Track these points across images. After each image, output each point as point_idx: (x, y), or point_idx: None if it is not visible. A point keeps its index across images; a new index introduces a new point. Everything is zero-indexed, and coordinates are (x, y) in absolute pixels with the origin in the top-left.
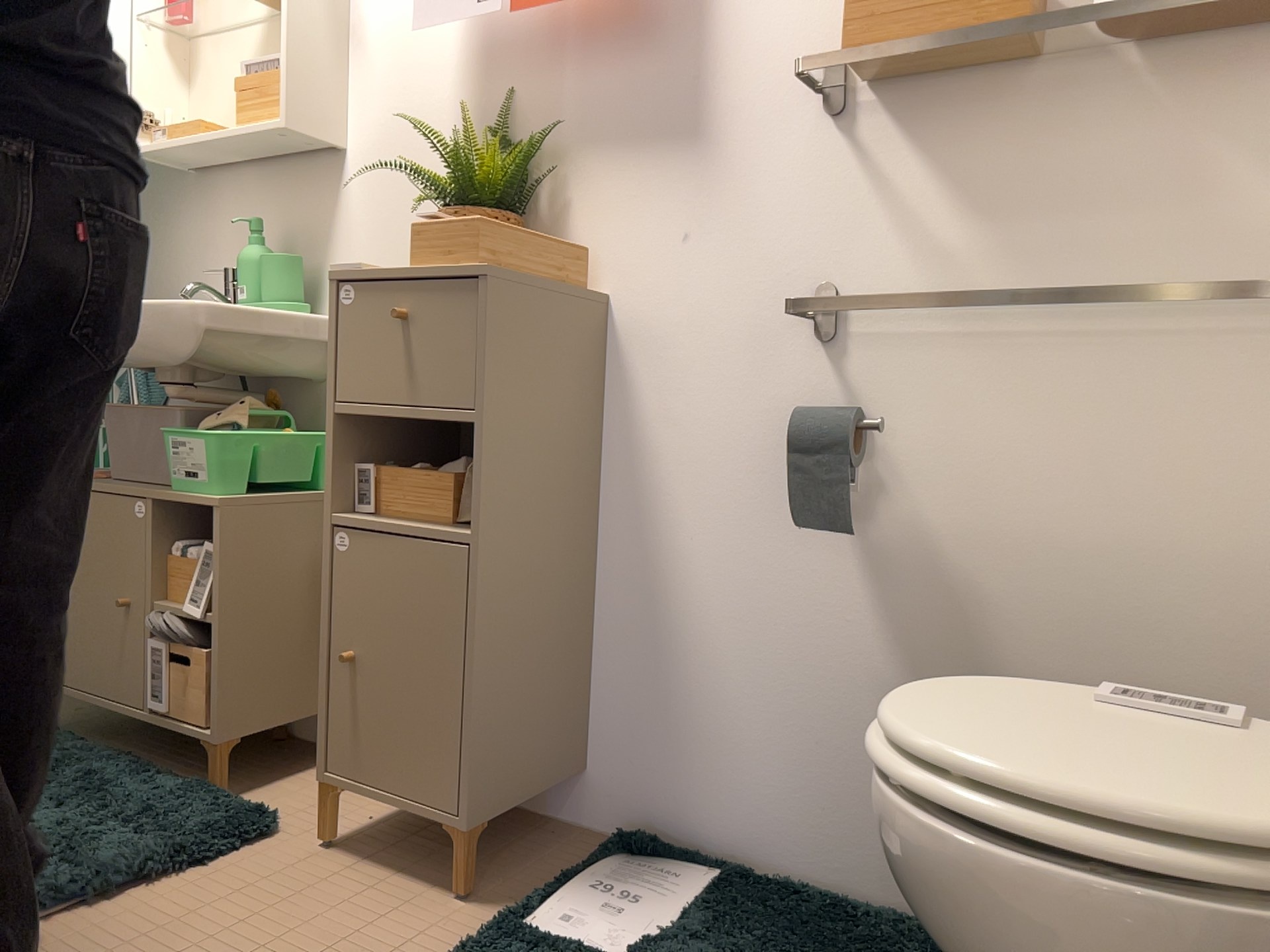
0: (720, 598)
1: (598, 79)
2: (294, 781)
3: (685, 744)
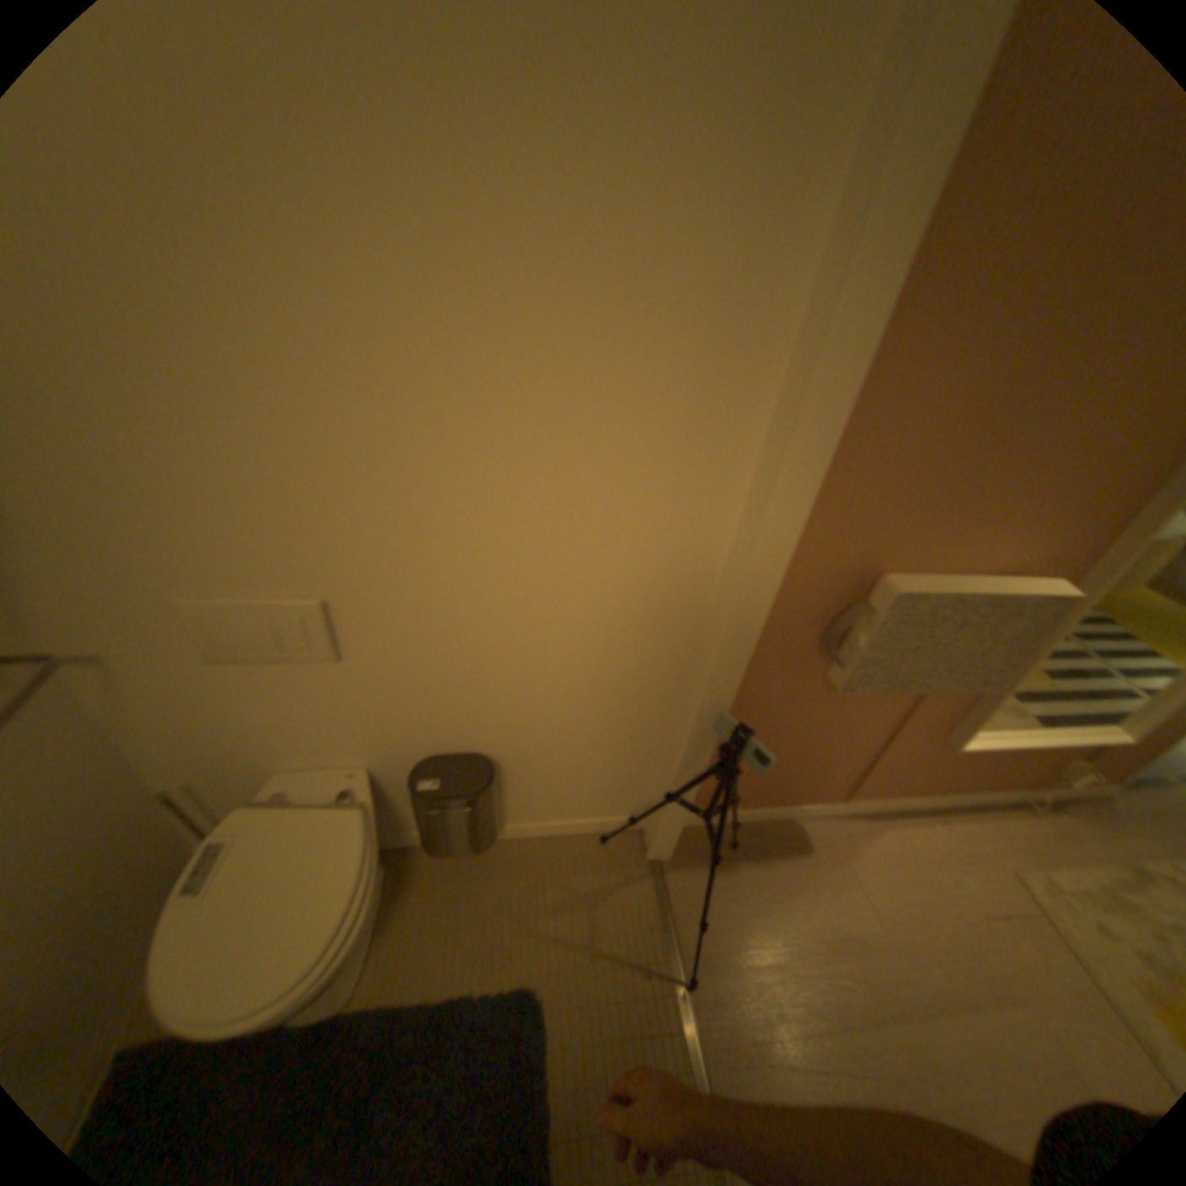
0: None
1: None
2: None
3: None
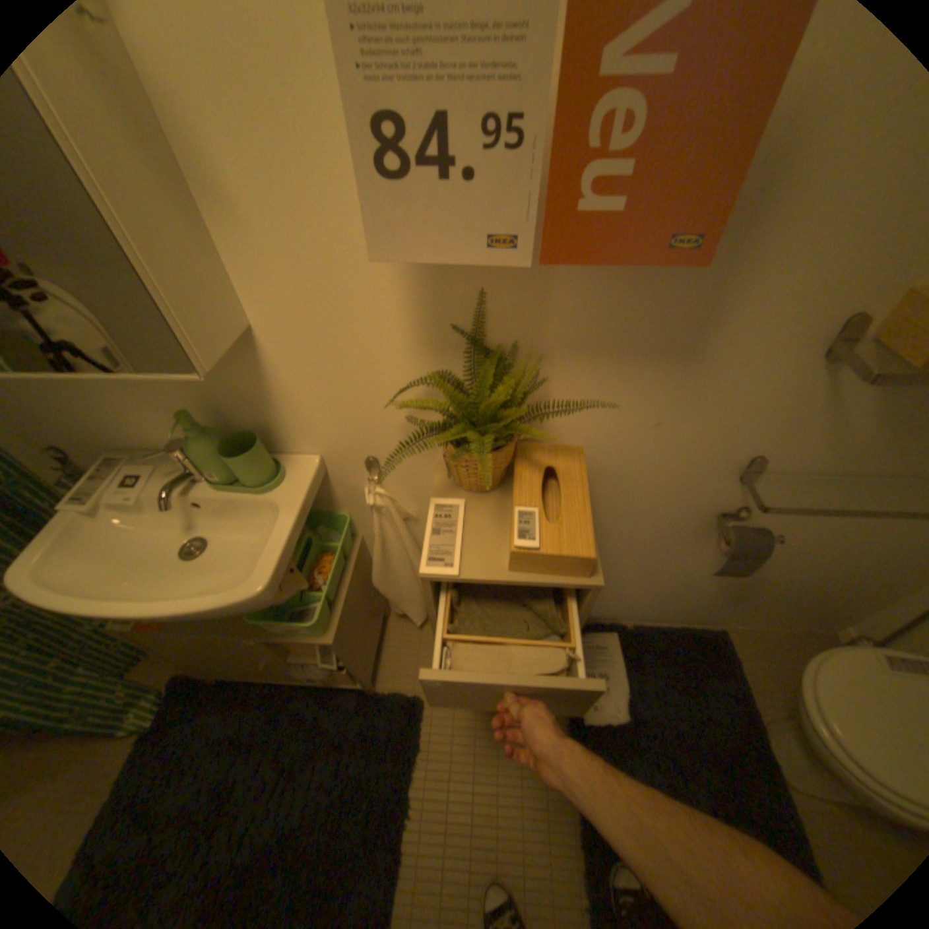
0: (629, 564)
1: (597, 292)
2: (389, 653)
3: (596, 599)
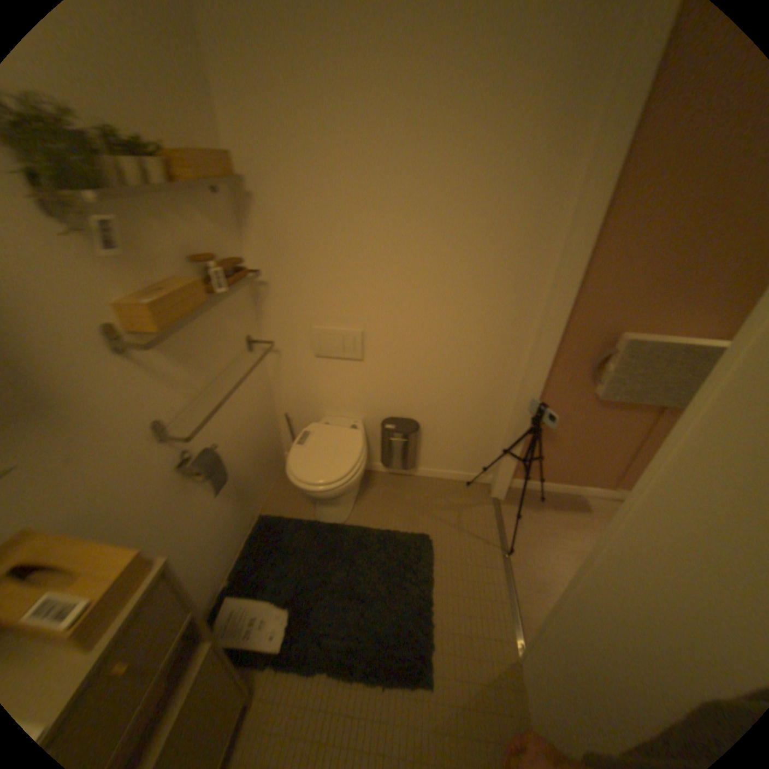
0: (174, 555)
1: None
2: None
3: None
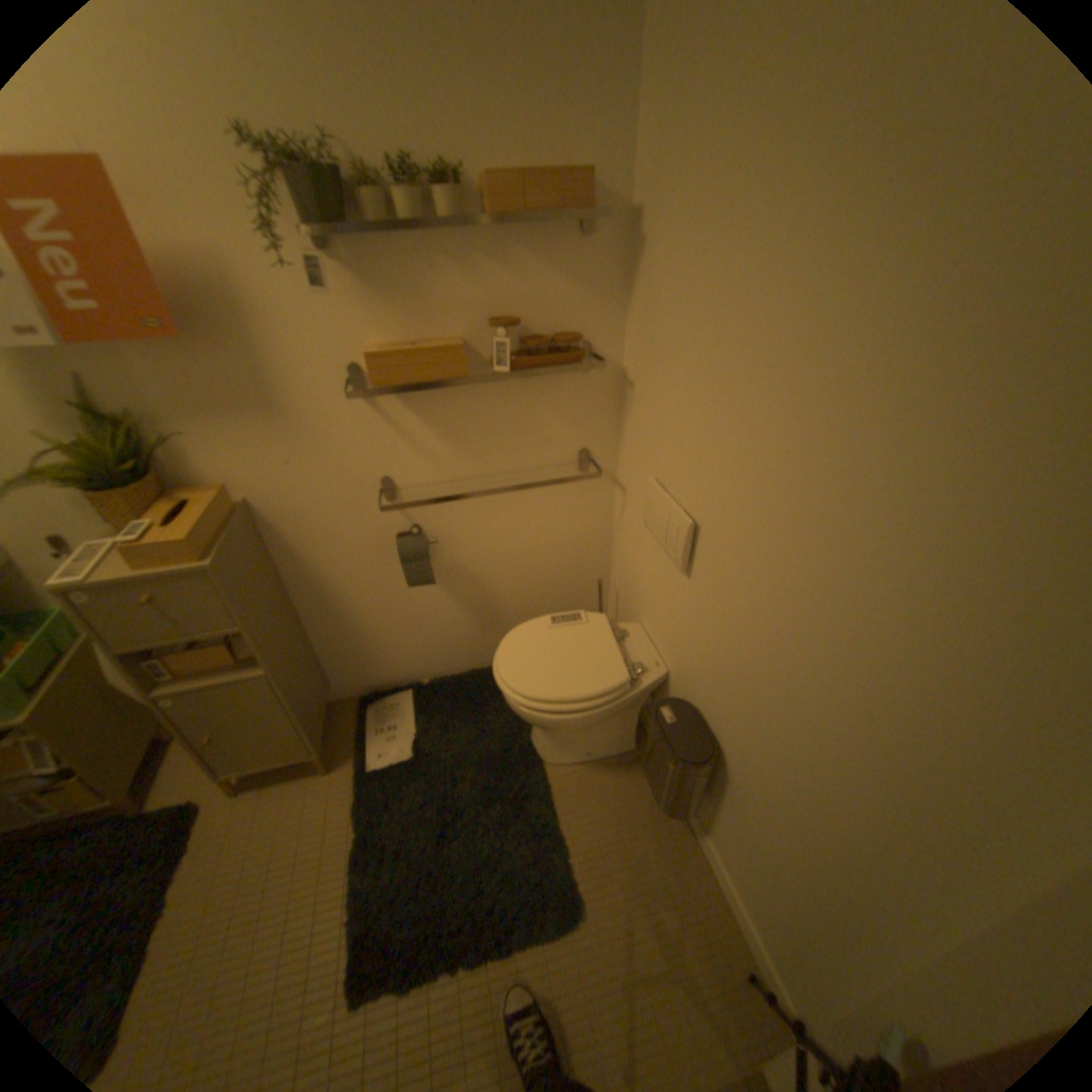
0: (372, 607)
1: (165, 368)
2: (164, 776)
3: (374, 658)
